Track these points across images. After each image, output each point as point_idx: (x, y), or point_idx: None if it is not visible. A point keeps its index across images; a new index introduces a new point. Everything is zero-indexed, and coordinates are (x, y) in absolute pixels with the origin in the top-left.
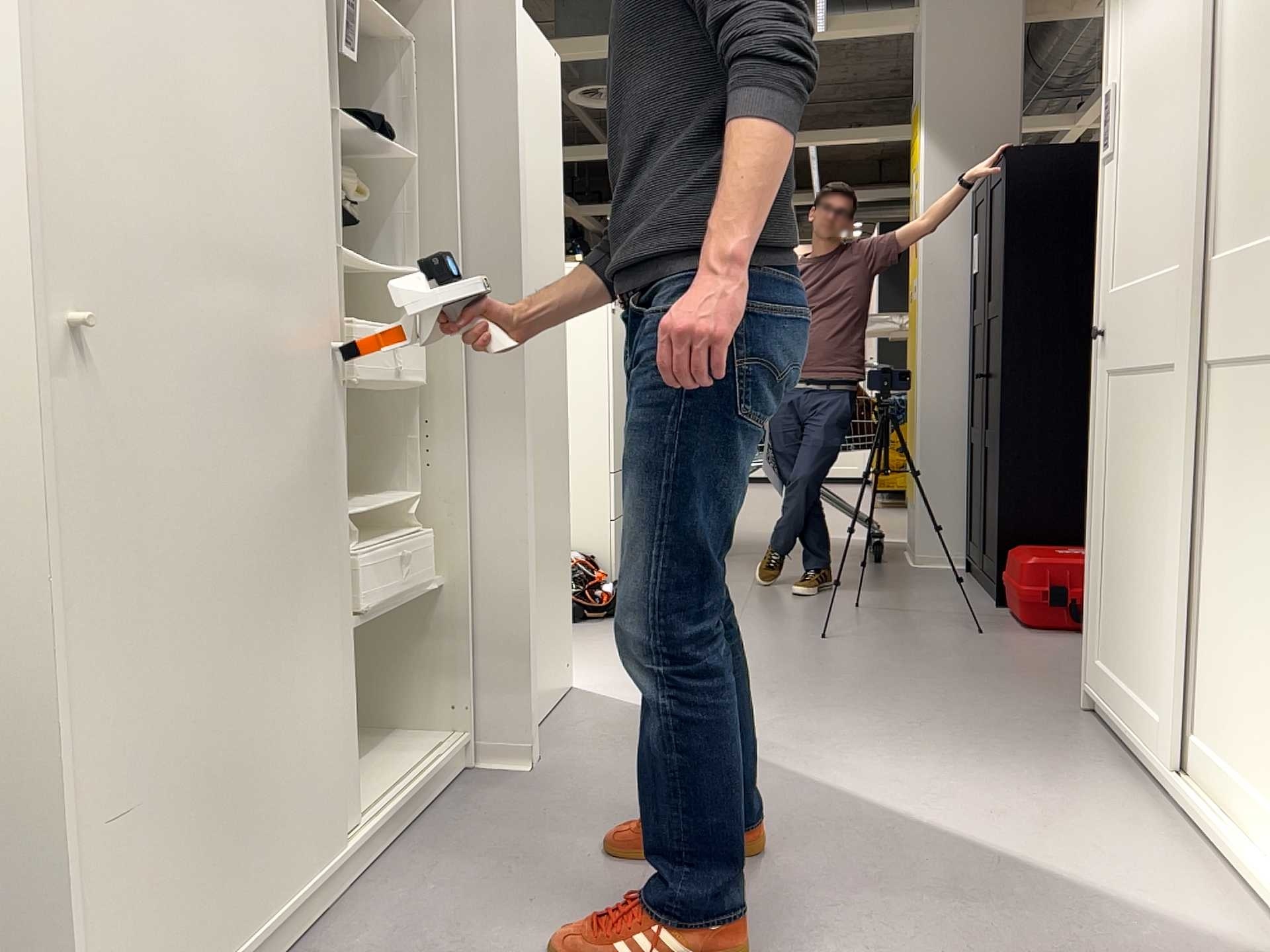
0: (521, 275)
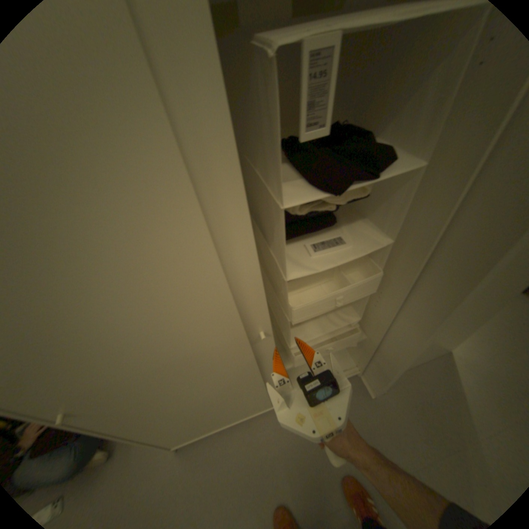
0: (483, 276)
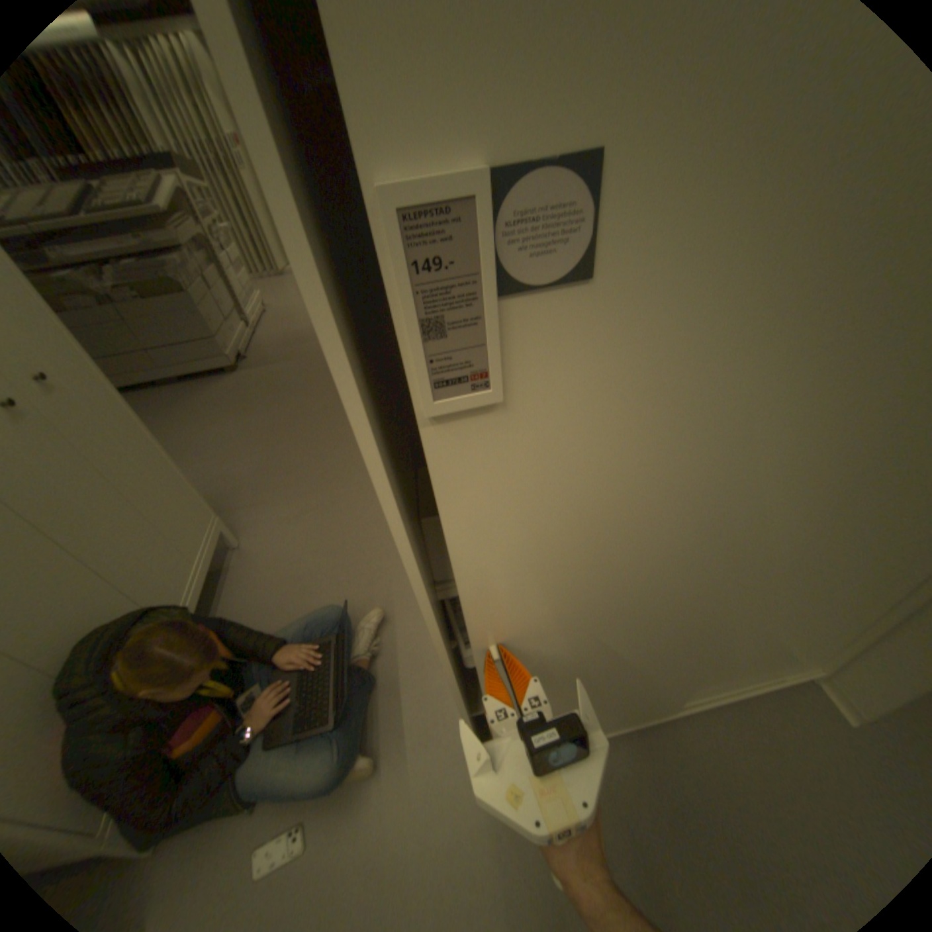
0: None
